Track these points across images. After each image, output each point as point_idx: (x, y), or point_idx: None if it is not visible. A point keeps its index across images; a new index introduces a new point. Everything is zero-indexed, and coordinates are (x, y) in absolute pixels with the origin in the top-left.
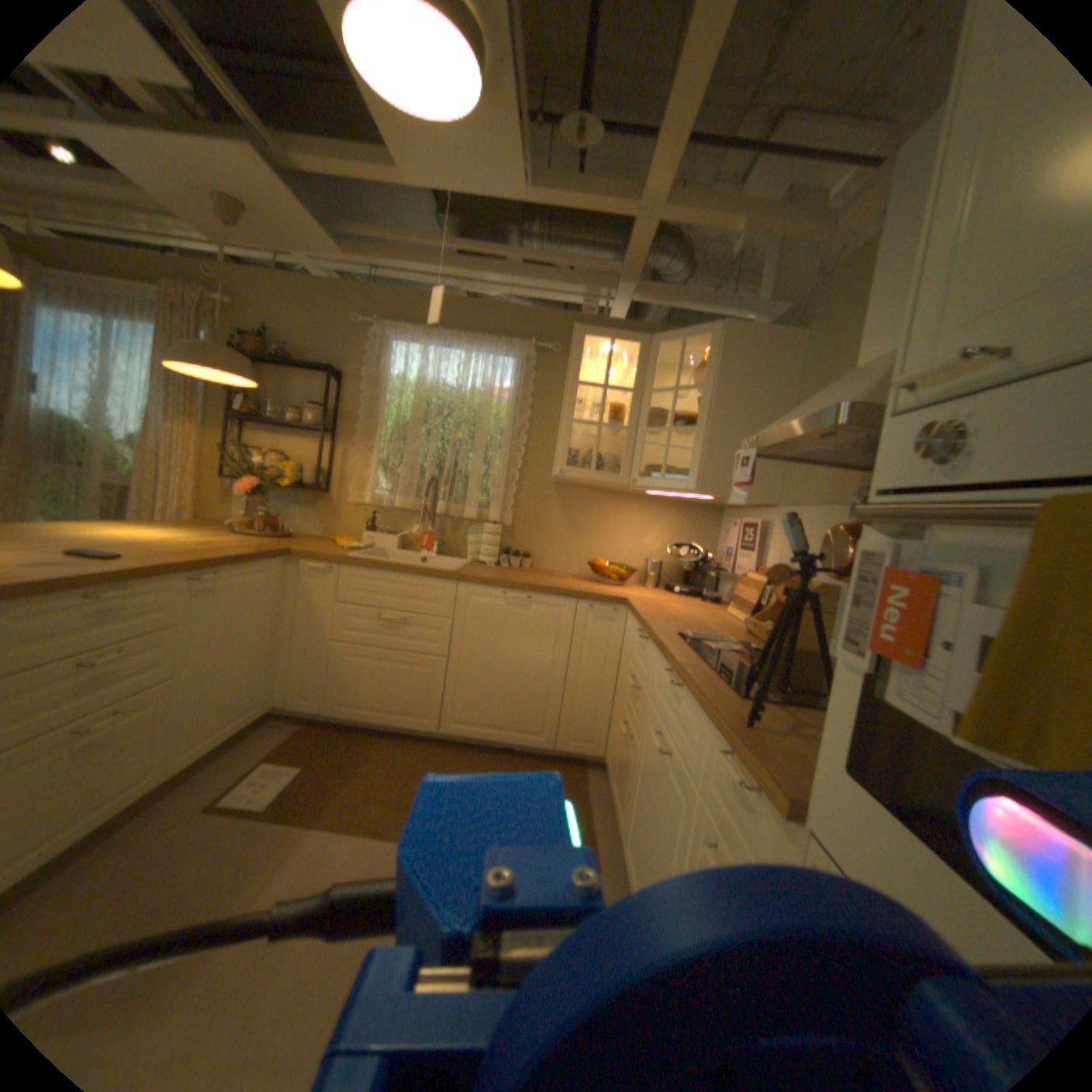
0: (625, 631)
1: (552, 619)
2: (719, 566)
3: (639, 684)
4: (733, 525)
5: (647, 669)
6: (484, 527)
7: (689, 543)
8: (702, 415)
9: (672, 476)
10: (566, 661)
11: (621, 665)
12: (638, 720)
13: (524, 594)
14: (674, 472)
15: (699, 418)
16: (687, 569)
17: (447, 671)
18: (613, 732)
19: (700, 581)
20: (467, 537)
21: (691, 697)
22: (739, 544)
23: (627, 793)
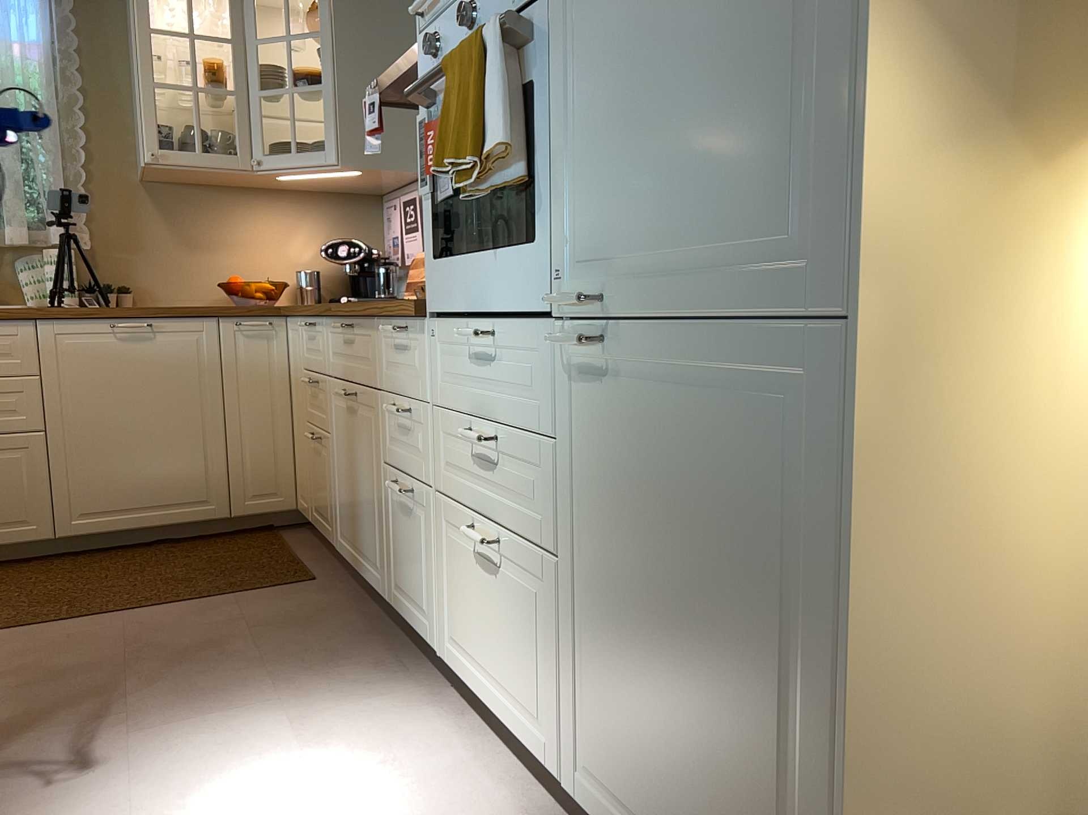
0: (289, 345)
1: (189, 348)
2: (388, 261)
3: (316, 378)
4: (393, 206)
5: (320, 354)
6: (44, 258)
7: (349, 243)
8: (327, 70)
9: (308, 153)
10: (221, 398)
11: (293, 391)
12: (323, 412)
13: (142, 322)
14: (309, 148)
15: (325, 74)
16: (353, 276)
17: (48, 450)
18: (301, 478)
19: (370, 286)
20: (18, 276)
21: (360, 325)
22: (403, 226)
23: (327, 495)
